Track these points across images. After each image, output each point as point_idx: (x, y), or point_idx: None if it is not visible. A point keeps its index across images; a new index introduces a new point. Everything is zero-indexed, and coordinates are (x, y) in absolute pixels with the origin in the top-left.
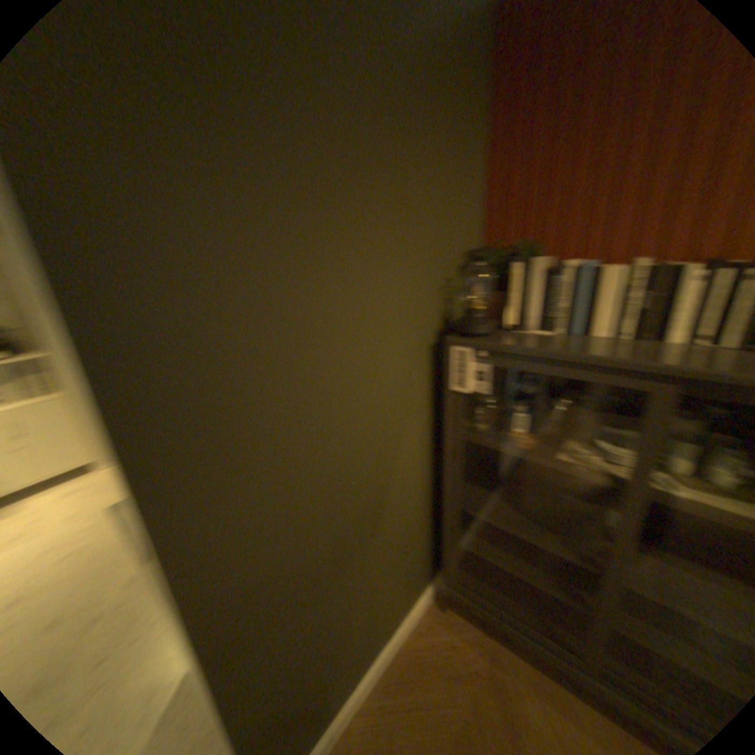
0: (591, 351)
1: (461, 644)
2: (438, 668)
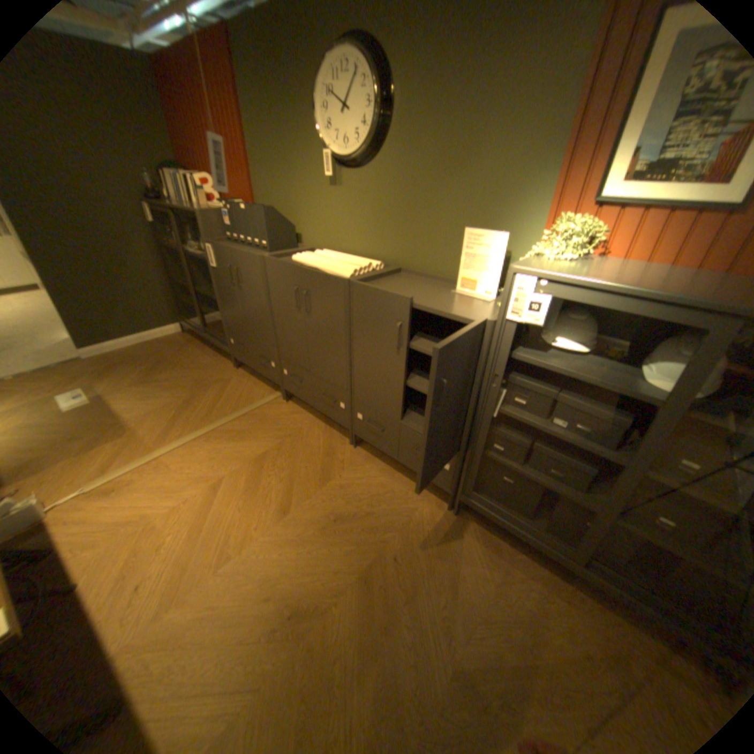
0: (165, 202)
1: (182, 339)
2: (167, 342)
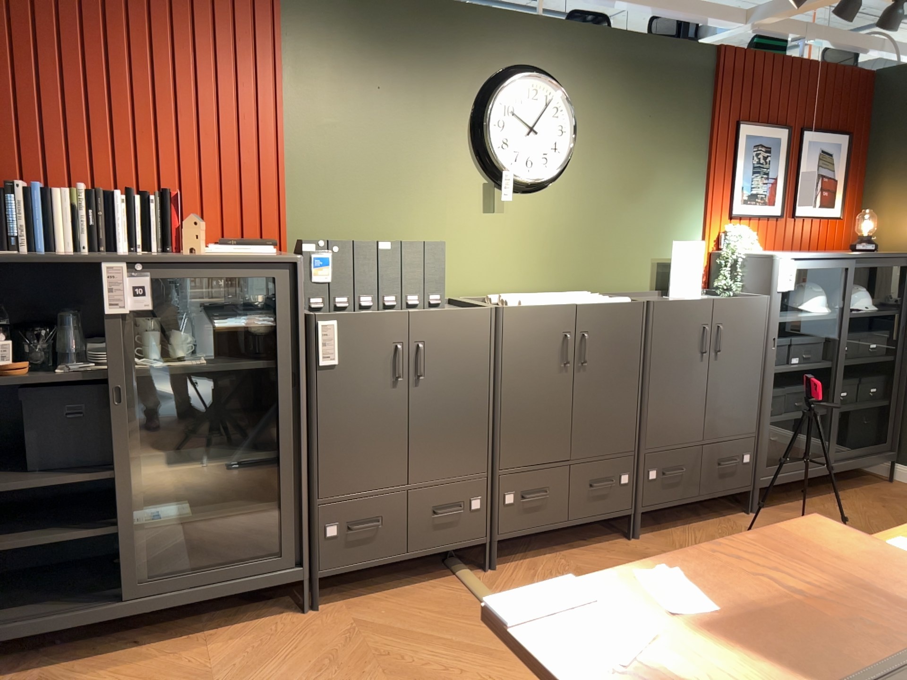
0: (60, 255)
1: None
2: None
